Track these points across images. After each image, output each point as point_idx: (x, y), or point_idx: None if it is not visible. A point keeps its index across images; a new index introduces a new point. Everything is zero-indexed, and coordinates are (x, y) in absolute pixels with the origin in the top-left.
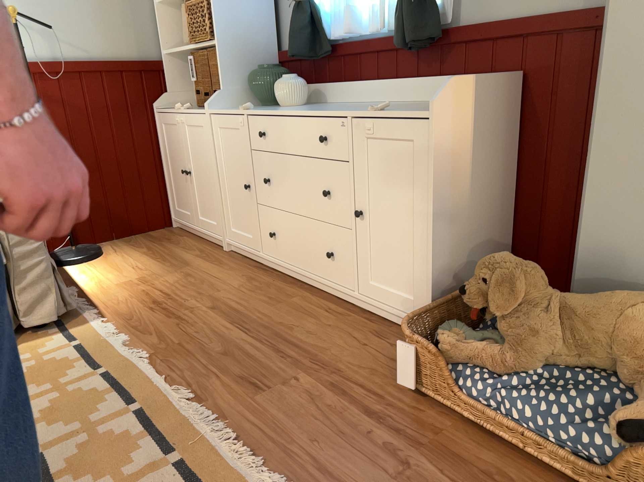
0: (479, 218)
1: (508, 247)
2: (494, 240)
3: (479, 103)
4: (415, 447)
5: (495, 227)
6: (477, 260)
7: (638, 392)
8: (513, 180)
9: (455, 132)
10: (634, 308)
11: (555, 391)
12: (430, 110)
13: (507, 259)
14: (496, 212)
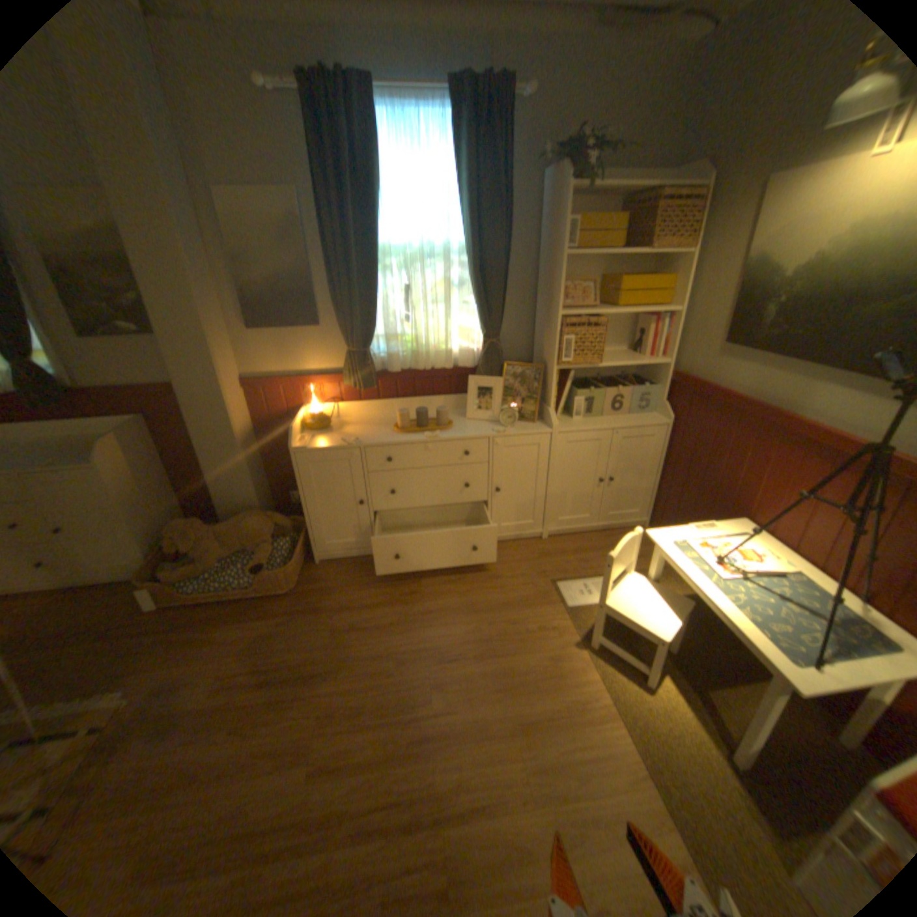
0: (152, 502)
1: (177, 506)
2: (167, 507)
3: (121, 438)
4: (169, 634)
5: (164, 501)
6: (161, 524)
7: (256, 553)
8: (164, 471)
9: (114, 468)
10: (242, 523)
11: (224, 572)
12: (90, 462)
13: (178, 525)
14: (161, 493)
